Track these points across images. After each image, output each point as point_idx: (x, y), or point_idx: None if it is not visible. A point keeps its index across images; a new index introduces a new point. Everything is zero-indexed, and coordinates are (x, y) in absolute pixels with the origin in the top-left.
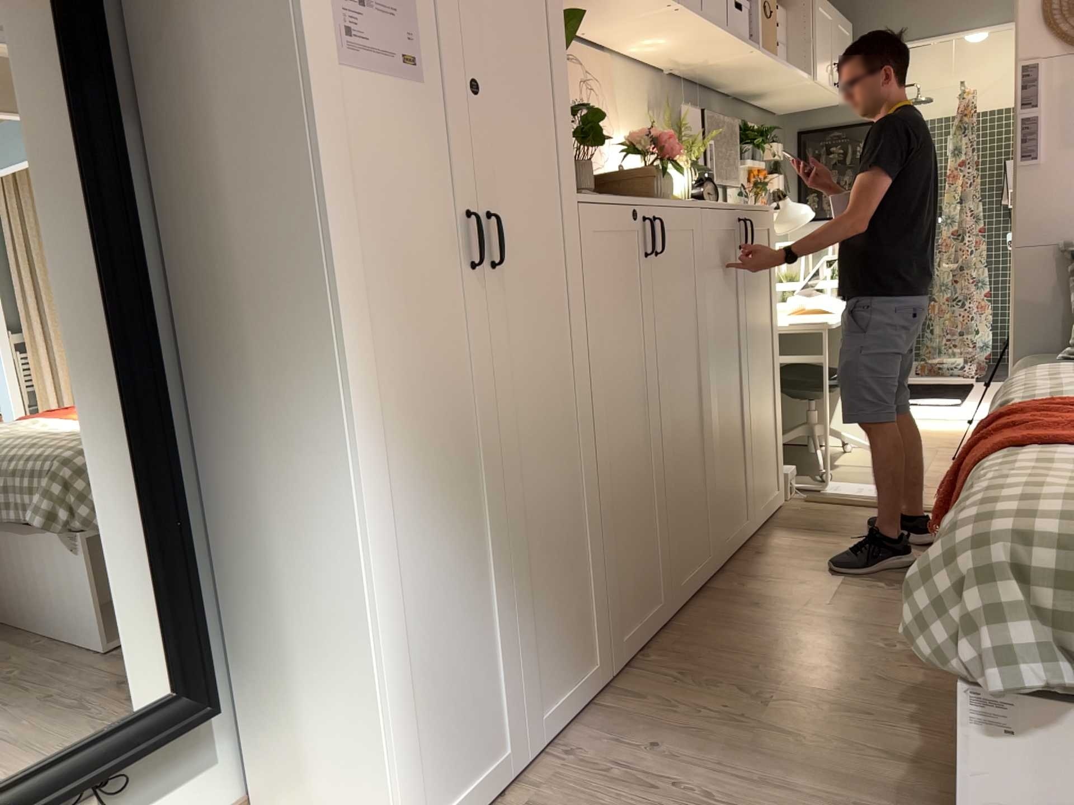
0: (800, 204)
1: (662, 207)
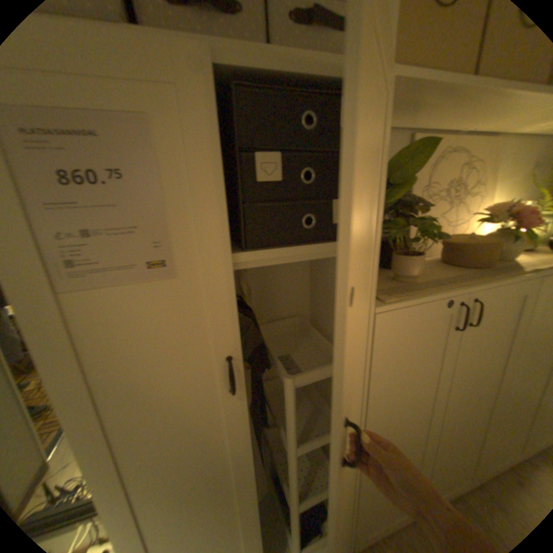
0: None
1: (489, 290)
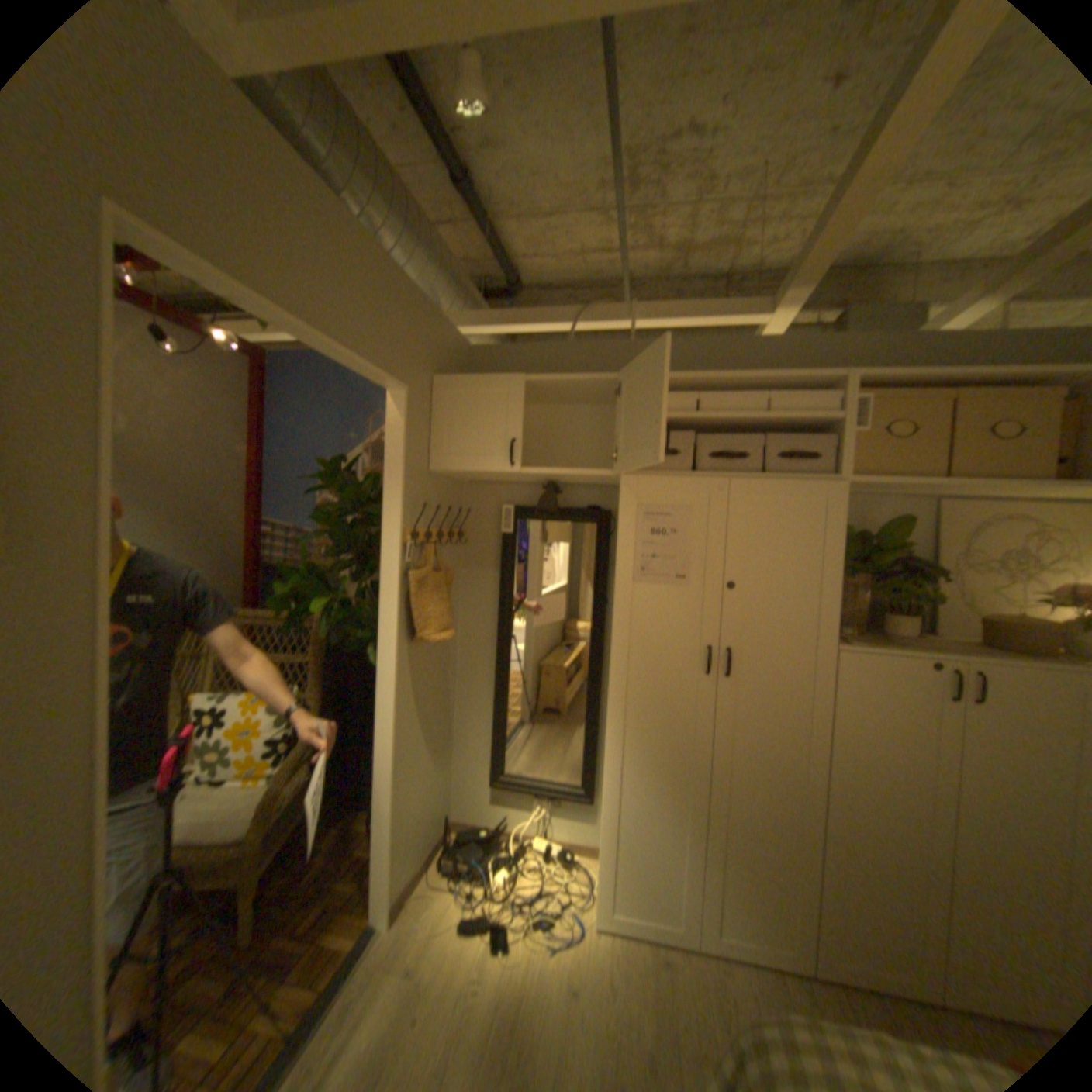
0: None
1: (999, 669)
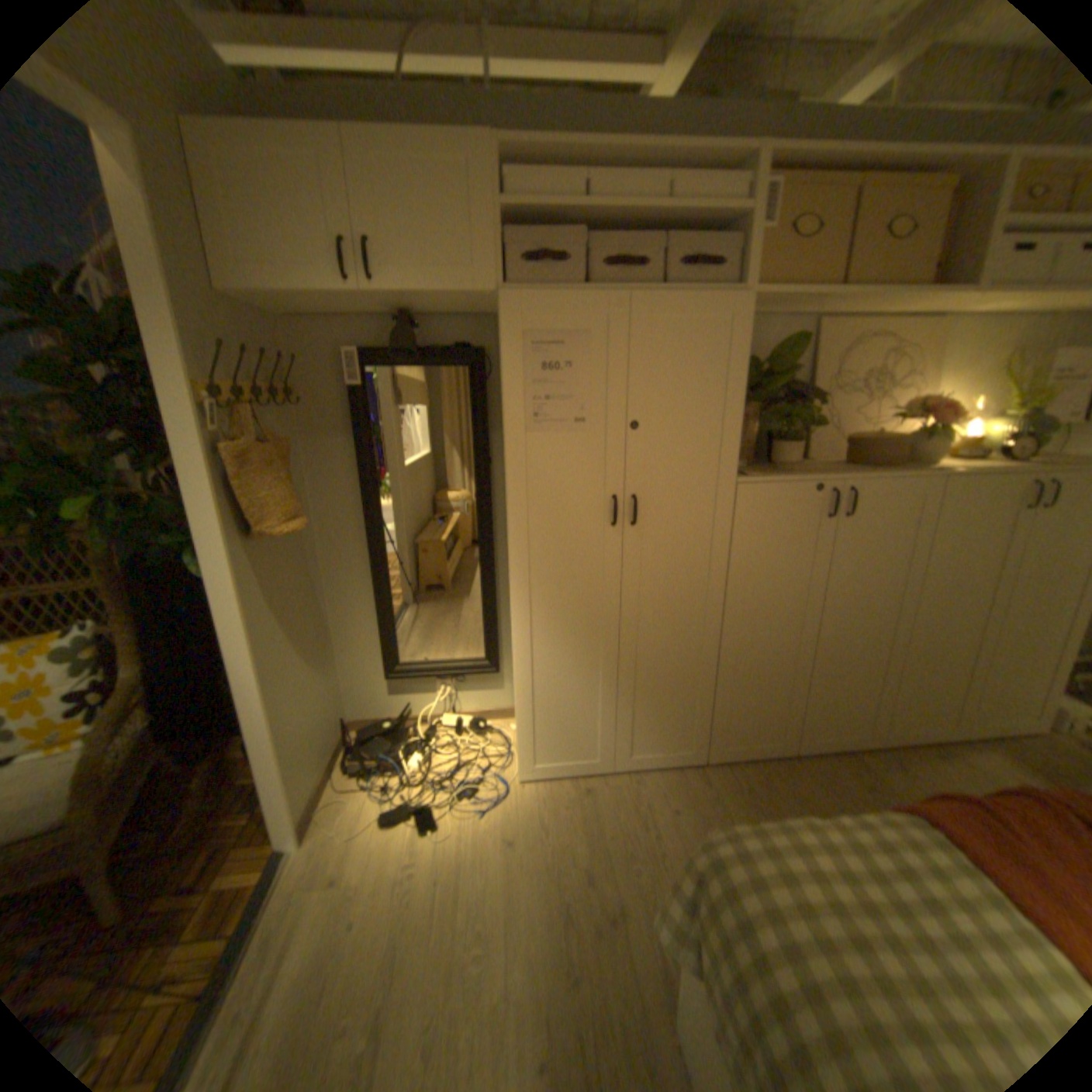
0: None
1: (867, 481)
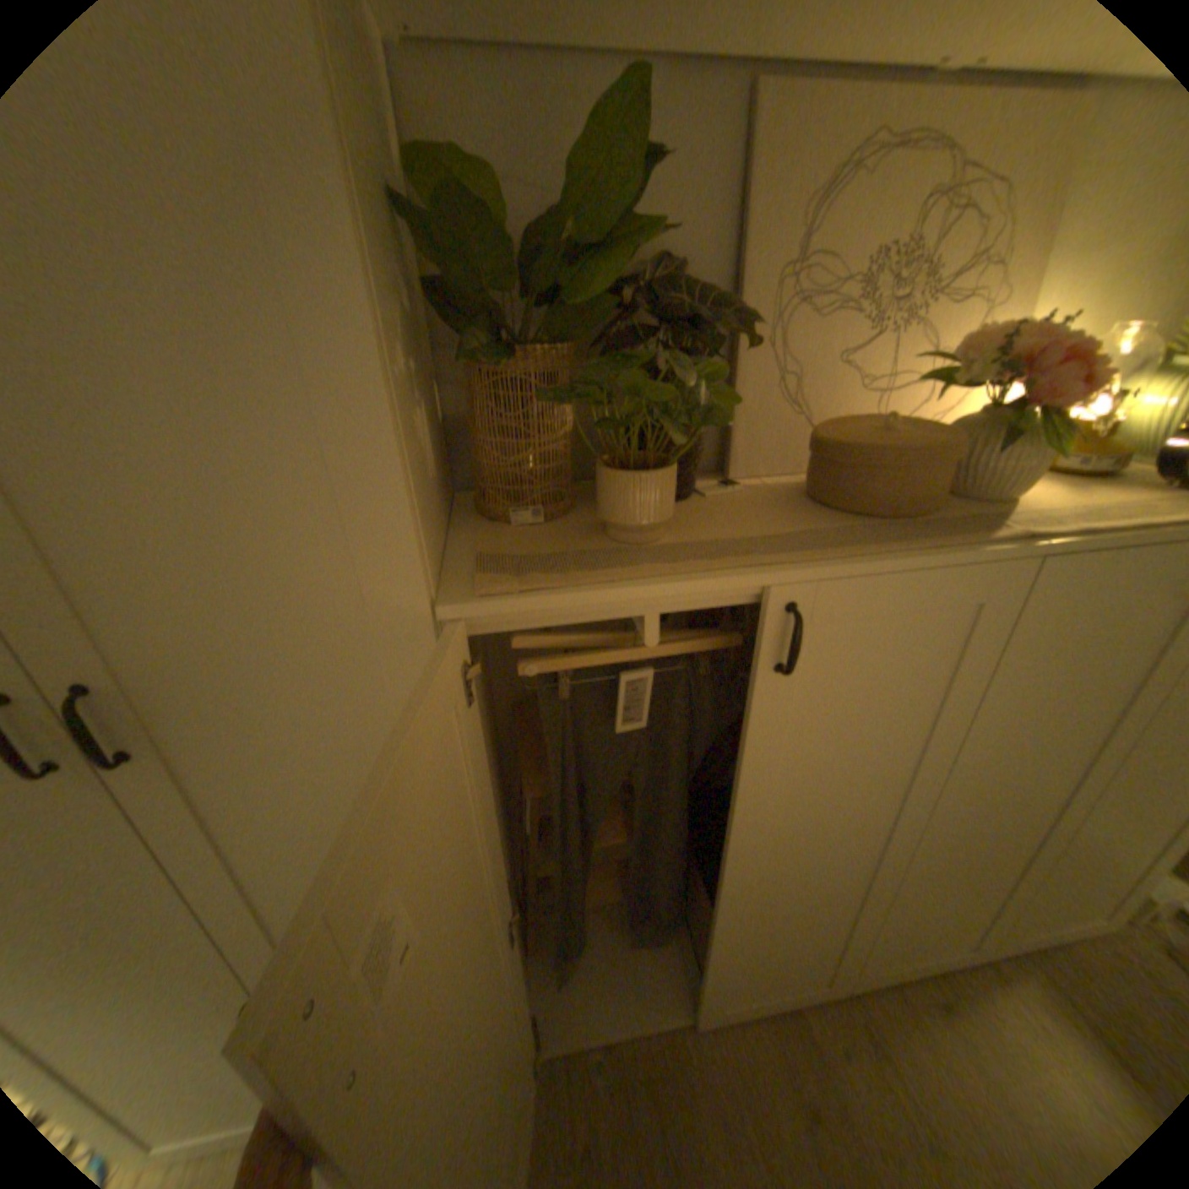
0: None
1: (835, 582)
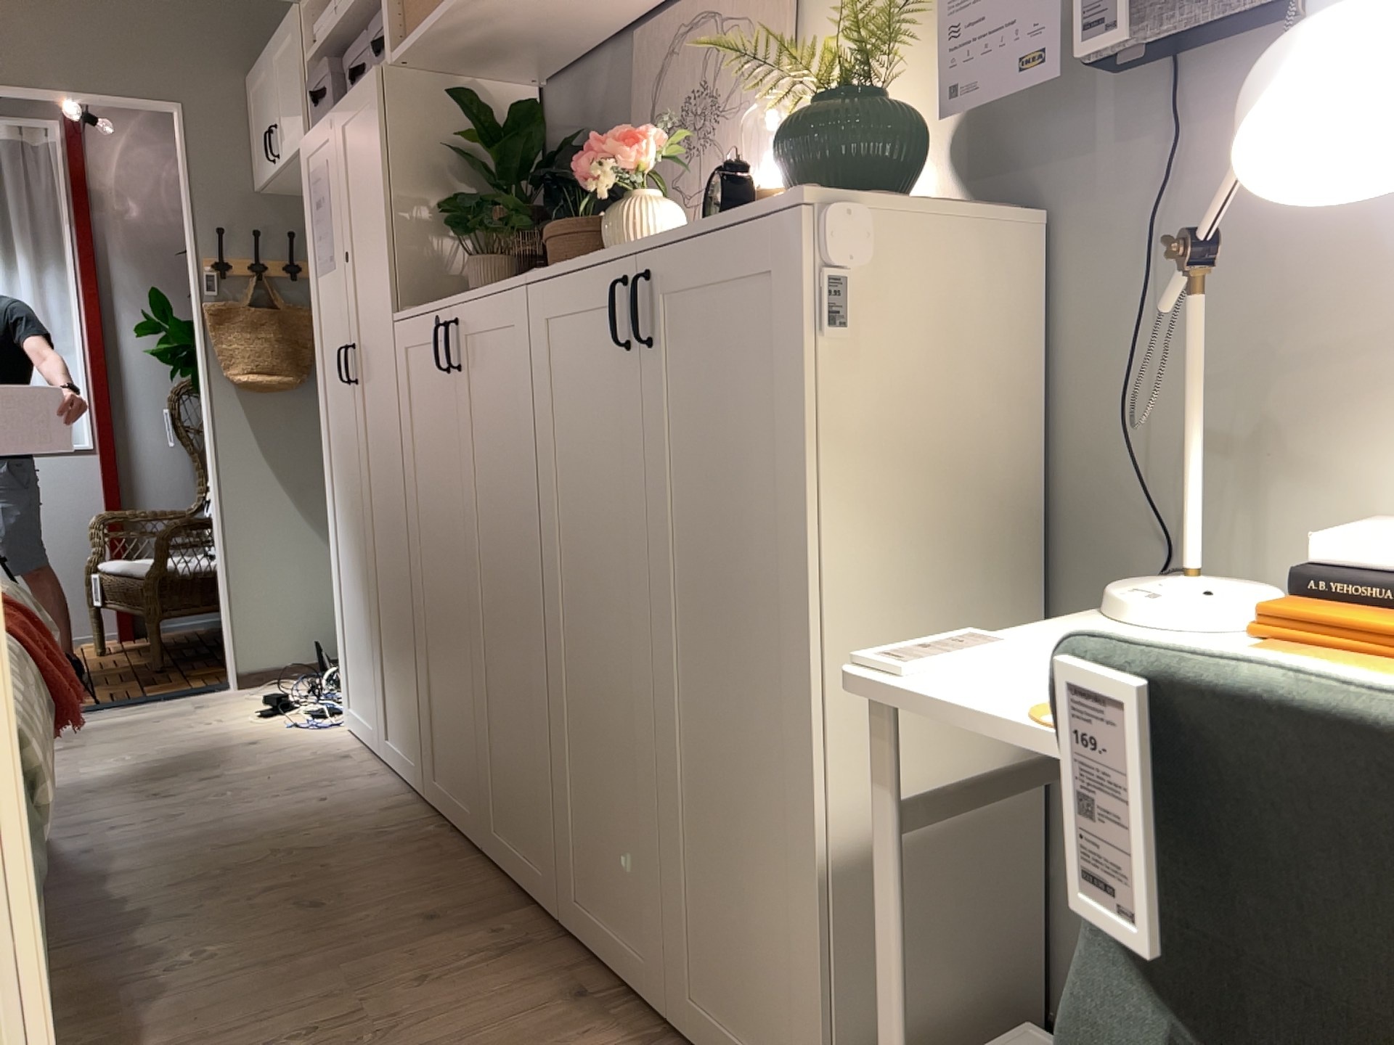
0: (1363, 0)
1: (462, 306)
